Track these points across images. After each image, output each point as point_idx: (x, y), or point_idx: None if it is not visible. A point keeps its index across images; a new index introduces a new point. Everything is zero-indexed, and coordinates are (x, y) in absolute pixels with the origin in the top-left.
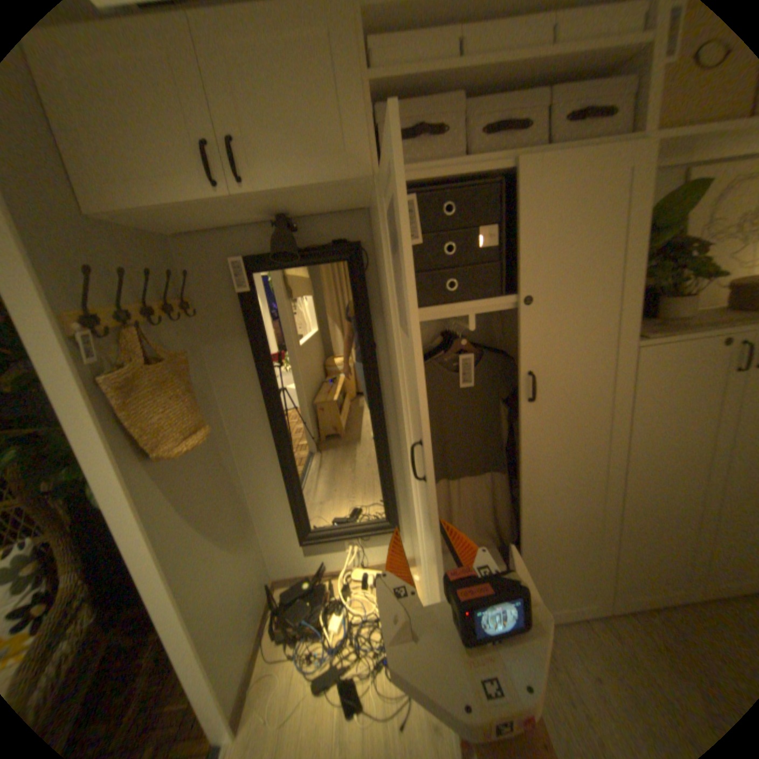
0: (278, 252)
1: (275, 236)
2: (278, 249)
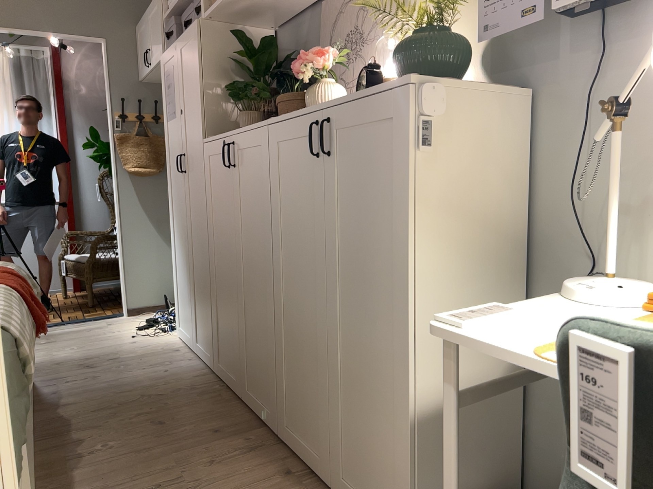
0: None
1: None
2: None
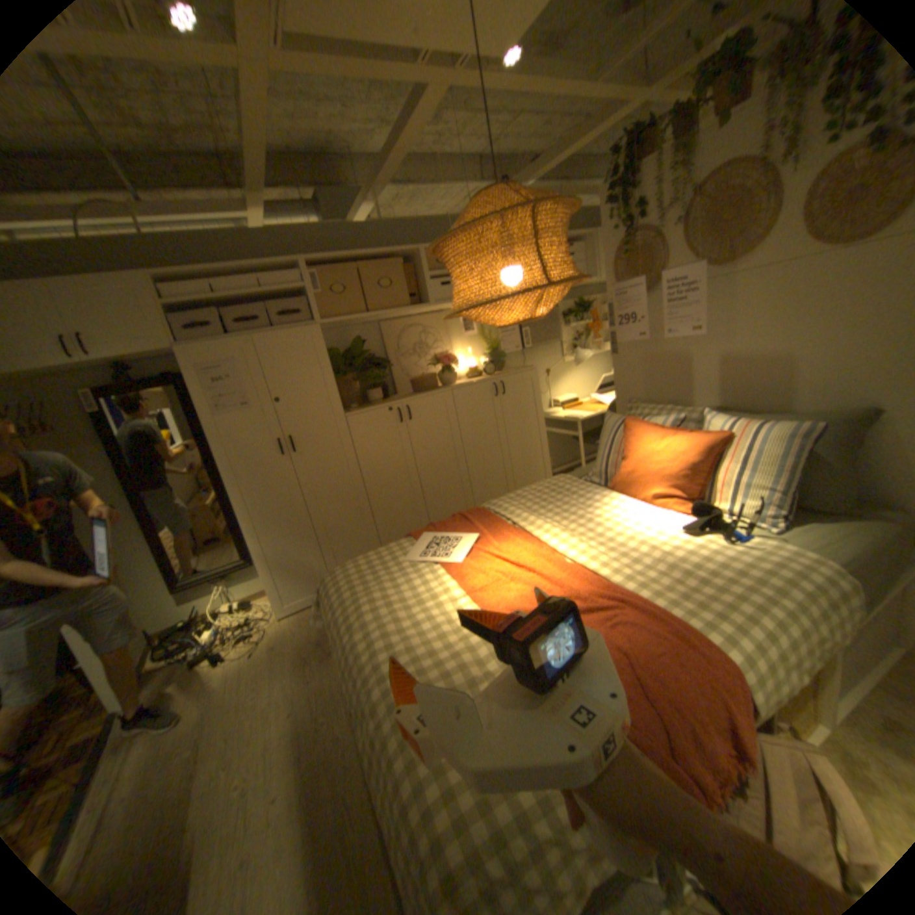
0: (118, 383)
1: (114, 373)
2: (118, 381)
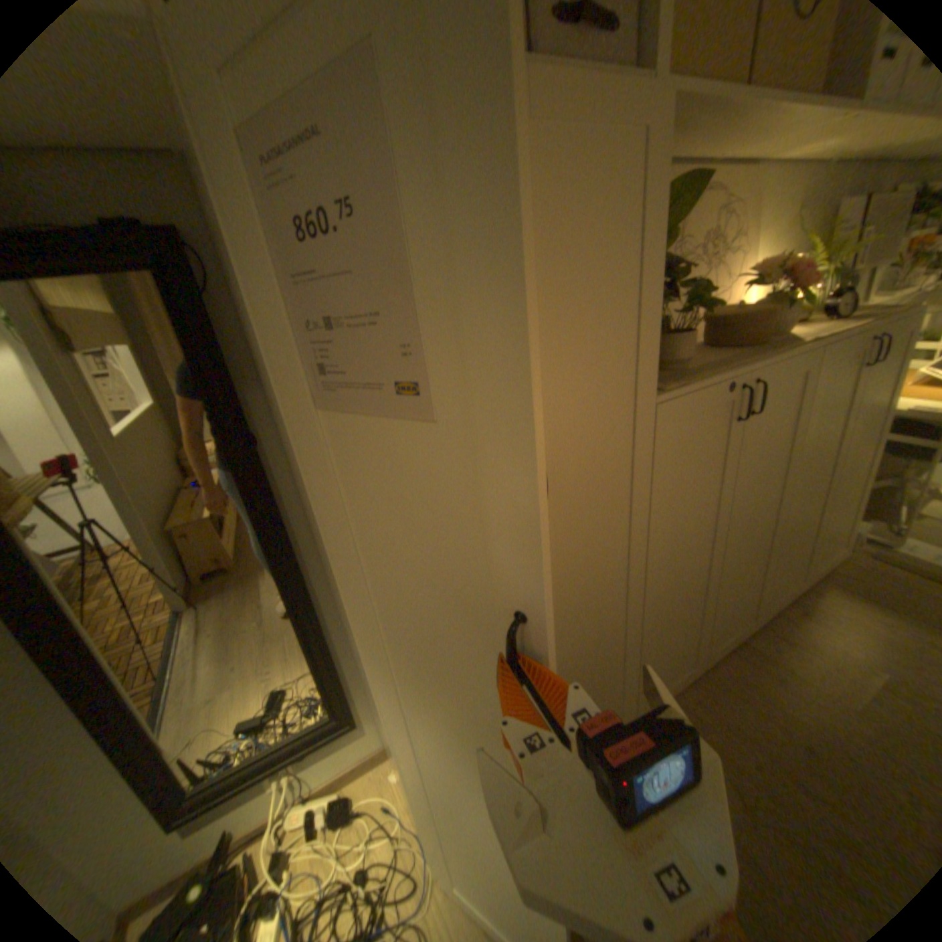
0: None
1: None
2: None
